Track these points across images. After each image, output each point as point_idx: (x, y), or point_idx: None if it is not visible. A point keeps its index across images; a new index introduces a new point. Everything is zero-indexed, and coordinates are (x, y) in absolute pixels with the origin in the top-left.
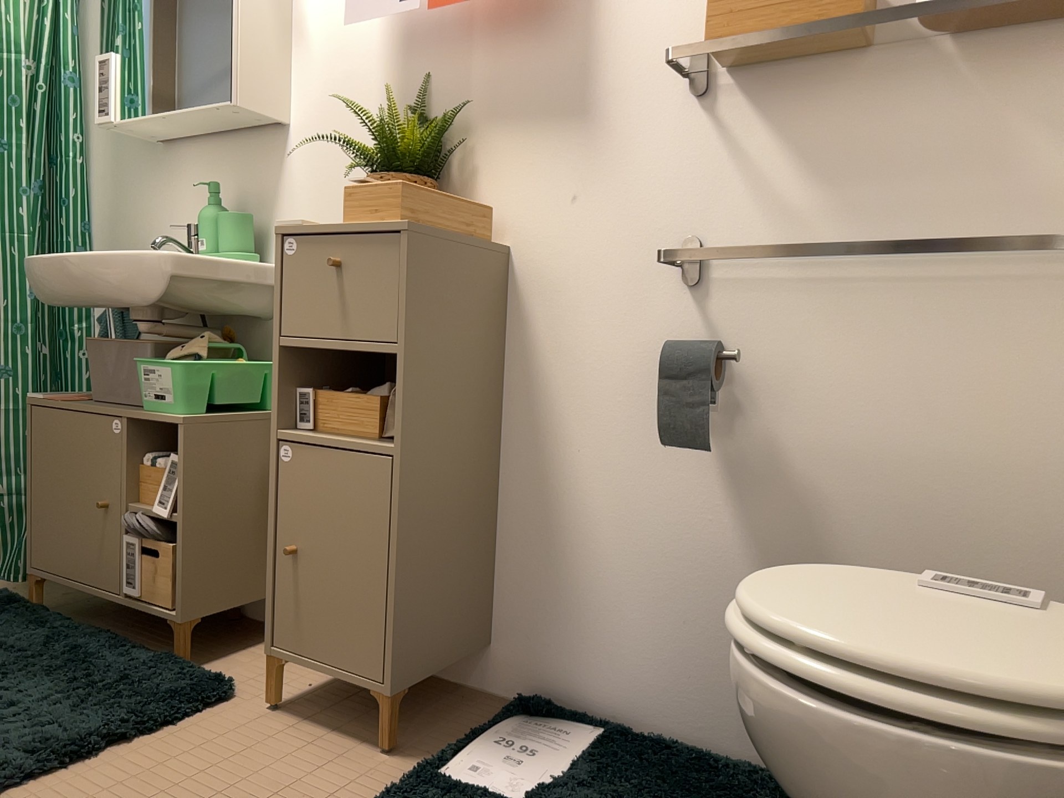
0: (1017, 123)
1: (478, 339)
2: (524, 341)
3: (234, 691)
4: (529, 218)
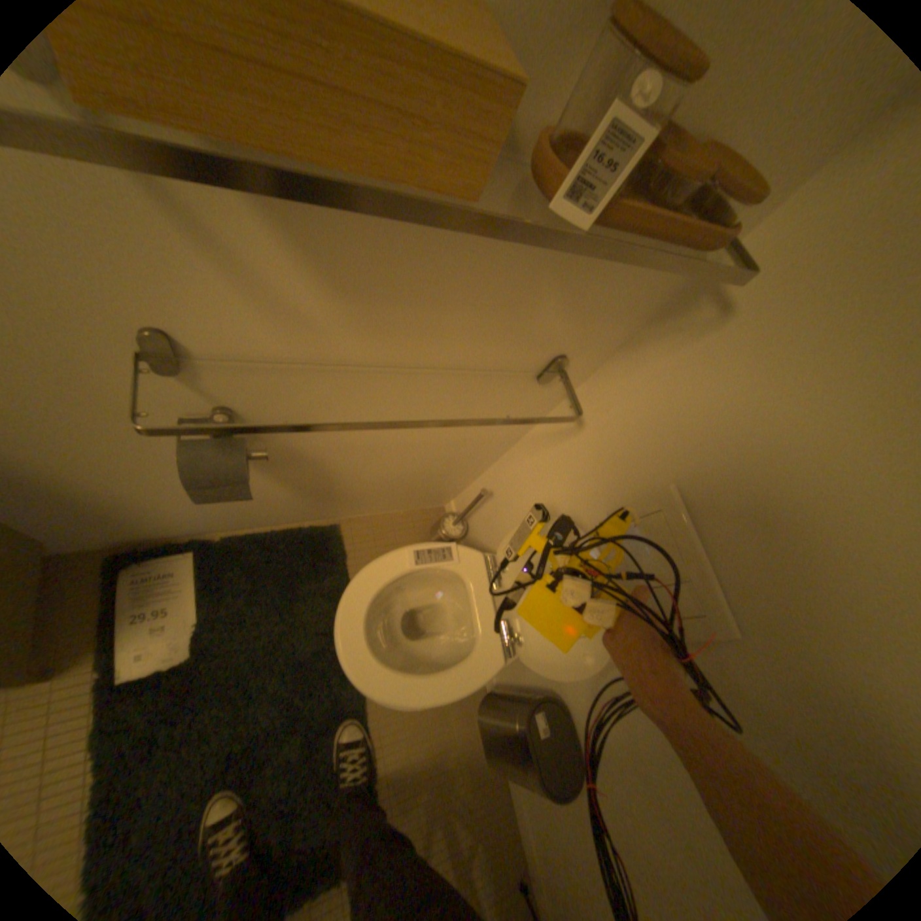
0: (558, 280)
1: None
2: None
3: None
4: None
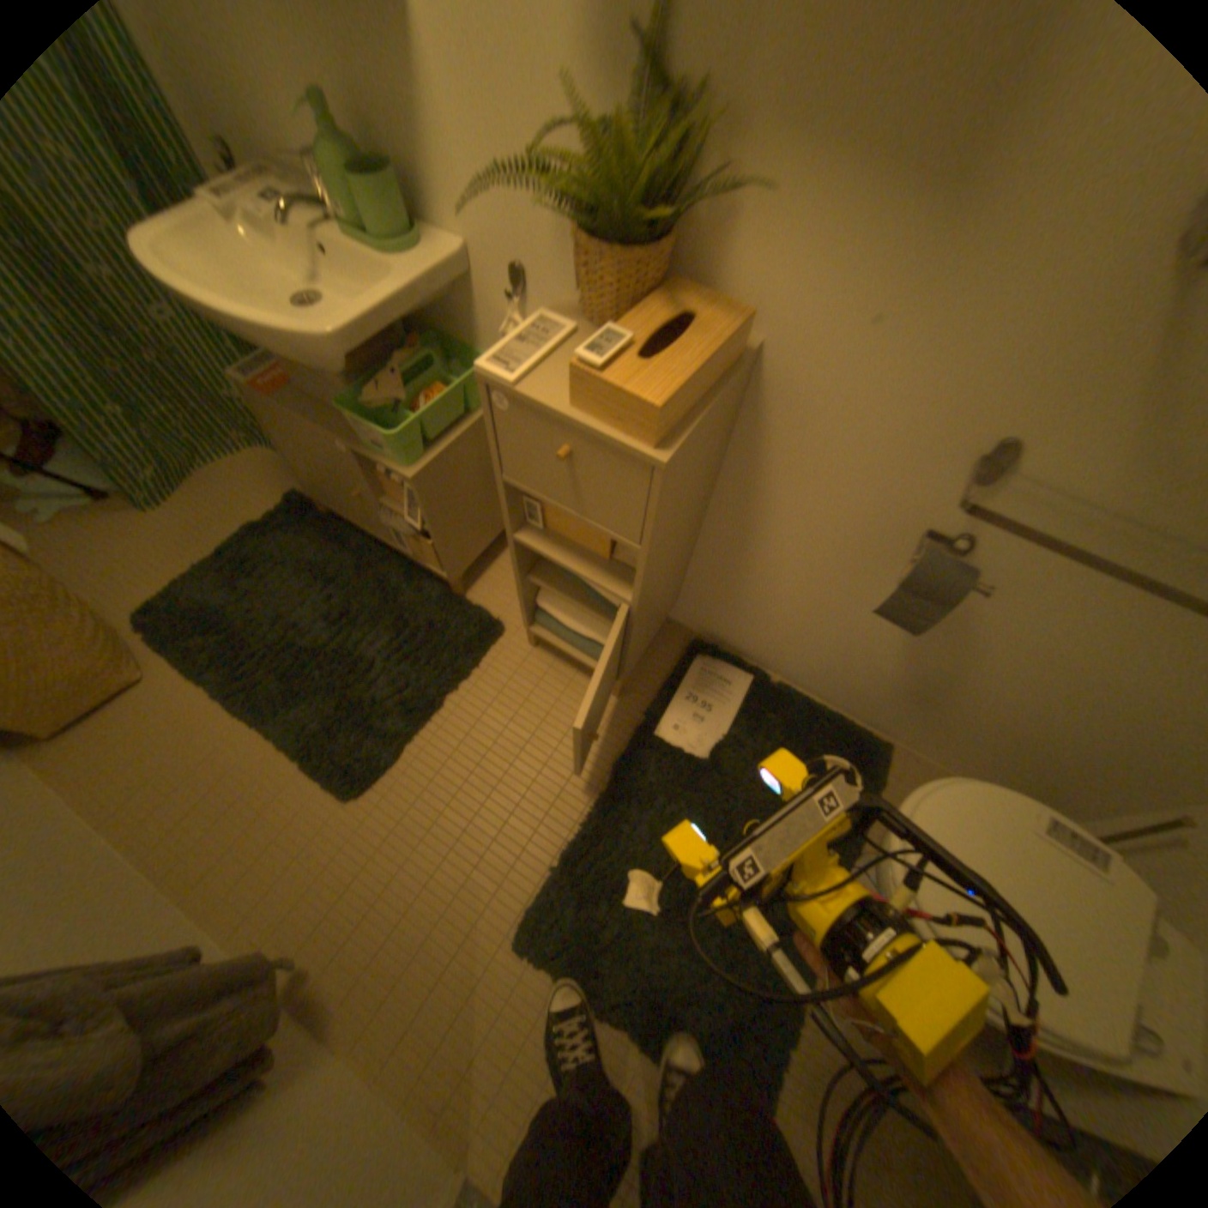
0: None
1: (709, 467)
2: (753, 445)
3: (501, 634)
4: (802, 316)
